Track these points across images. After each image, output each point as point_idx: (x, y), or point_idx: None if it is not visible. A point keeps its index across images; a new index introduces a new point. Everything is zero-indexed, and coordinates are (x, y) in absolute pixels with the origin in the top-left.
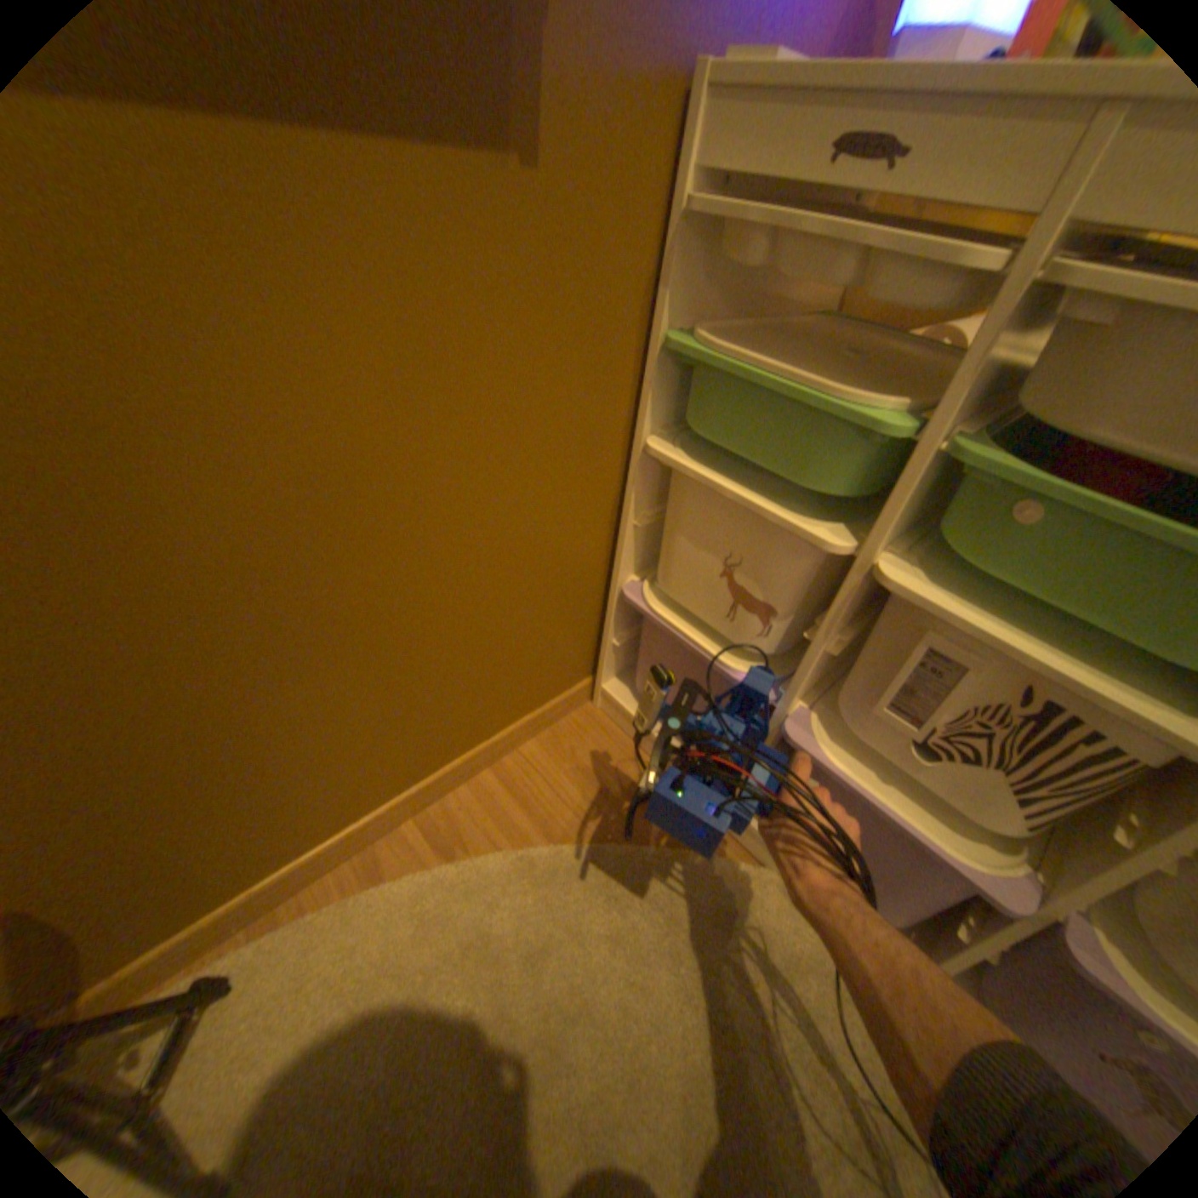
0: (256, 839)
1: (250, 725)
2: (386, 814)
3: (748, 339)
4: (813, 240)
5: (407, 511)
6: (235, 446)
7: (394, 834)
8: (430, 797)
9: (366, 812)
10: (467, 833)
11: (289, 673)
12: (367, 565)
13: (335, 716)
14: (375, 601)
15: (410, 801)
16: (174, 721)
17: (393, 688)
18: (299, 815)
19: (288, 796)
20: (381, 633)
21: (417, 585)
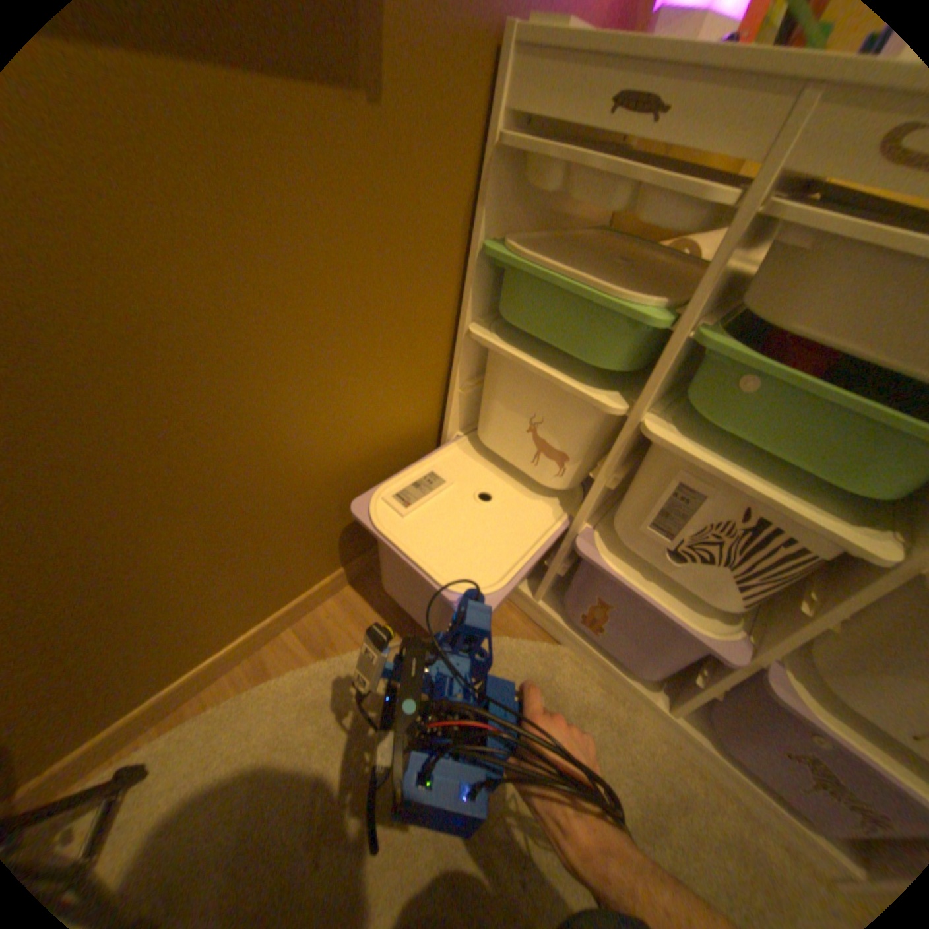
0: (162, 654)
1: (154, 564)
2: (269, 626)
3: (546, 248)
4: (596, 173)
5: (280, 385)
6: (133, 335)
7: (276, 641)
8: (304, 610)
9: (252, 626)
10: (335, 636)
11: (185, 520)
12: (248, 431)
13: (225, 553)
14: (255, 459)
15: (288, 614)
16: (88, 565)
17: (272, 527)
18: (197, 632)
19: (188, 618)
20: (262, 484)
21: (290, 445)
